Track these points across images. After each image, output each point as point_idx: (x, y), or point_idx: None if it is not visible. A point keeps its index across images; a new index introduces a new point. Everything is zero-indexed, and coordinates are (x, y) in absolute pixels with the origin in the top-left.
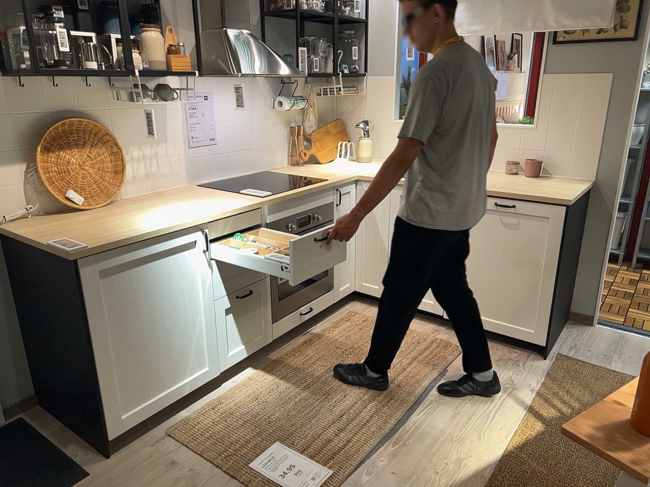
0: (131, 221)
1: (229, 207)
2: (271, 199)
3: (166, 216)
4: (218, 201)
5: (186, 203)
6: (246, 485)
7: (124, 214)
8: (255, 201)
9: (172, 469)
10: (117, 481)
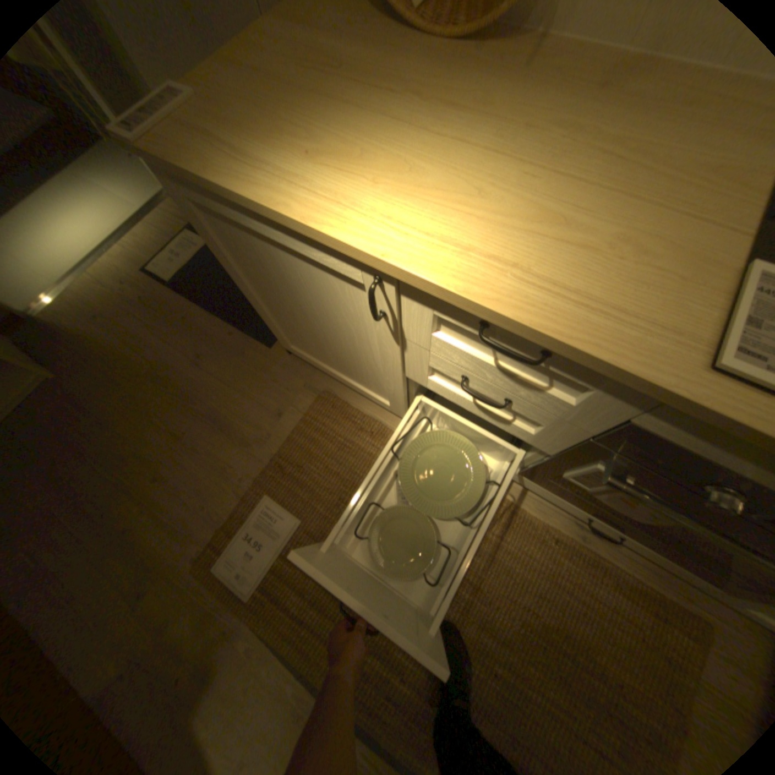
0: (330, 122)
1: (513, 286)
2: (717, 406)
3: (380, 166)
4: (594, 230)
5: (540, 158)
6: (242, 497)
7: (399, 86)
8: (634, 350)
9: (272, 415)
10: (260, 373)
